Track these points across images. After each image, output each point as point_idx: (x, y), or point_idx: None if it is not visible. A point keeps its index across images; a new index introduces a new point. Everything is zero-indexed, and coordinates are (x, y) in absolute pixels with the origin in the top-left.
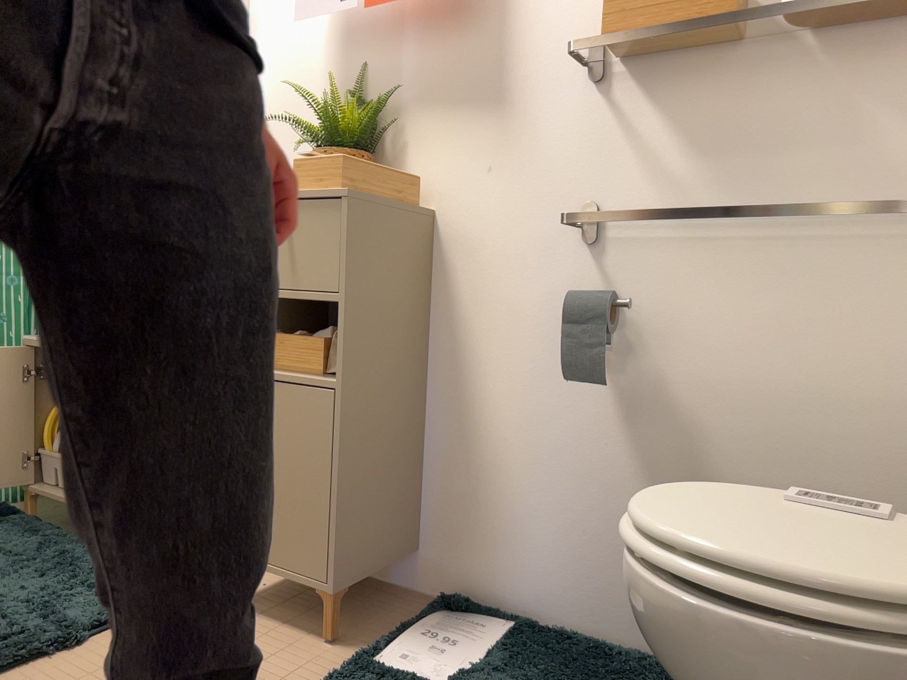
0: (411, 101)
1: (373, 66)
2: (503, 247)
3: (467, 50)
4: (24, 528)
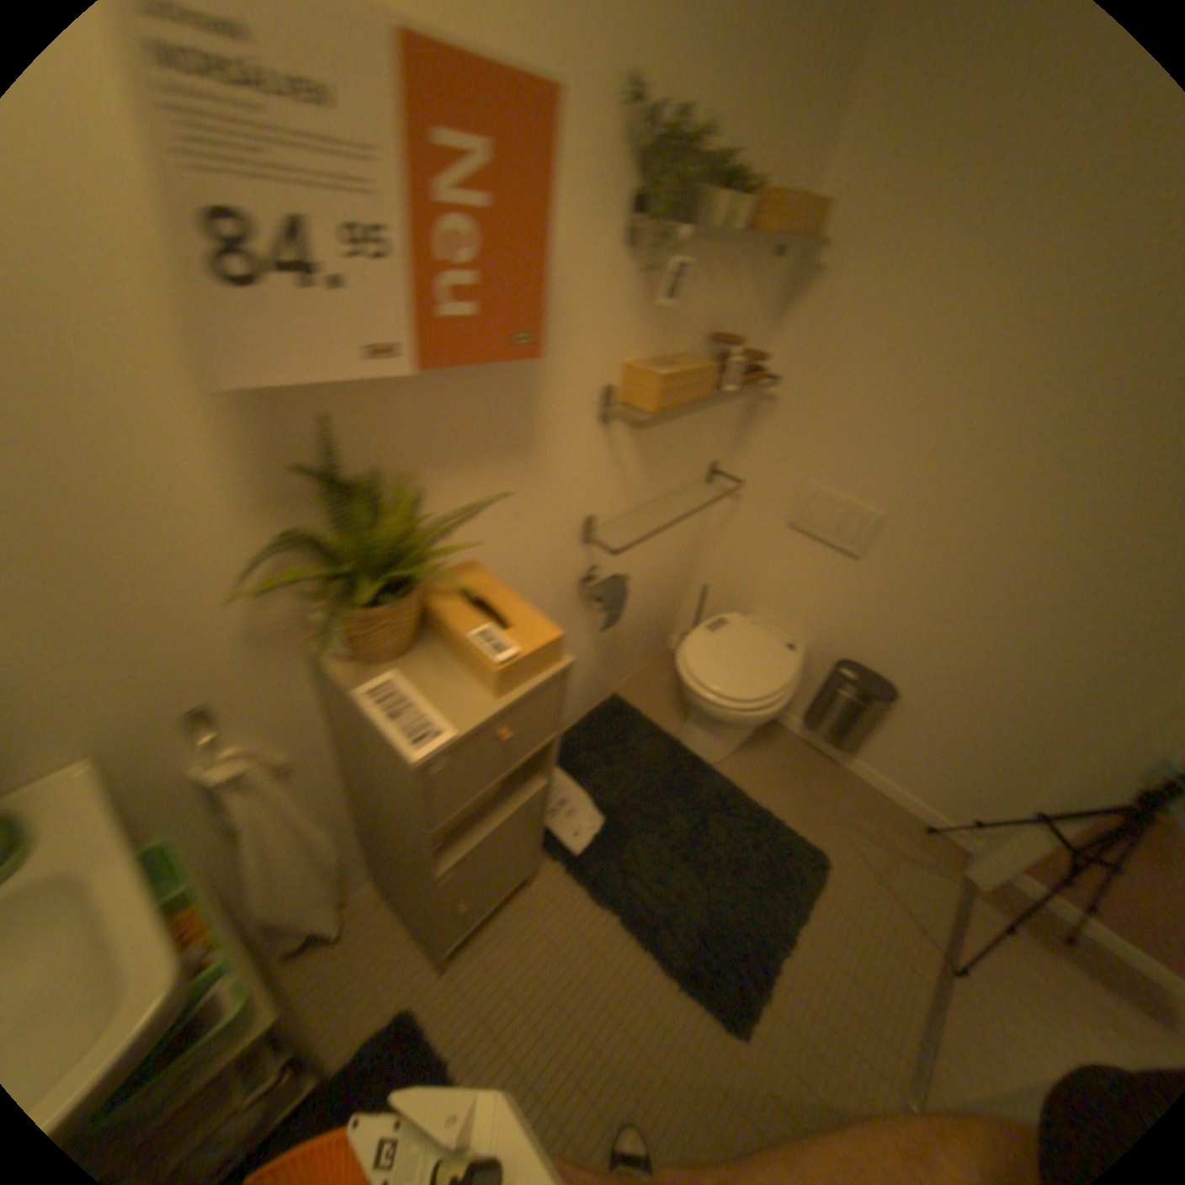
0: (426, 463)
1: (347, 415)
2: (530, 573)
3: (497, 390)
4: None
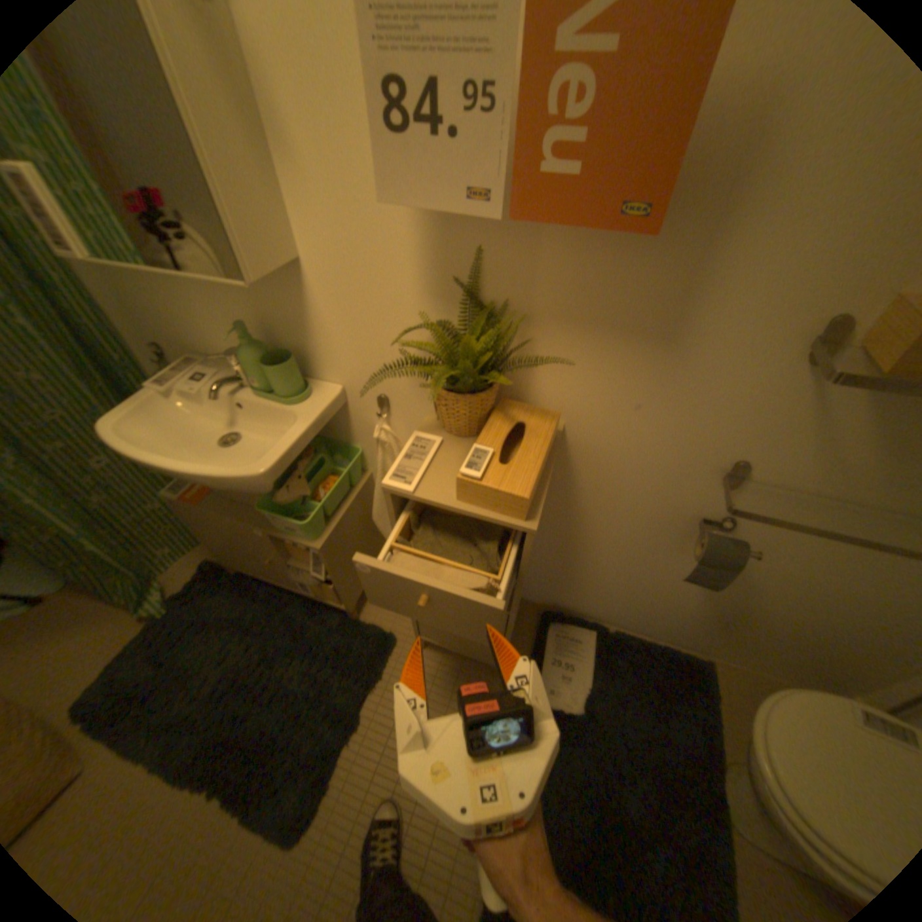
0: (549, 314)
1: (494, 253)
2: (636, 467)
3: (645, 270)
4: (242, 596)
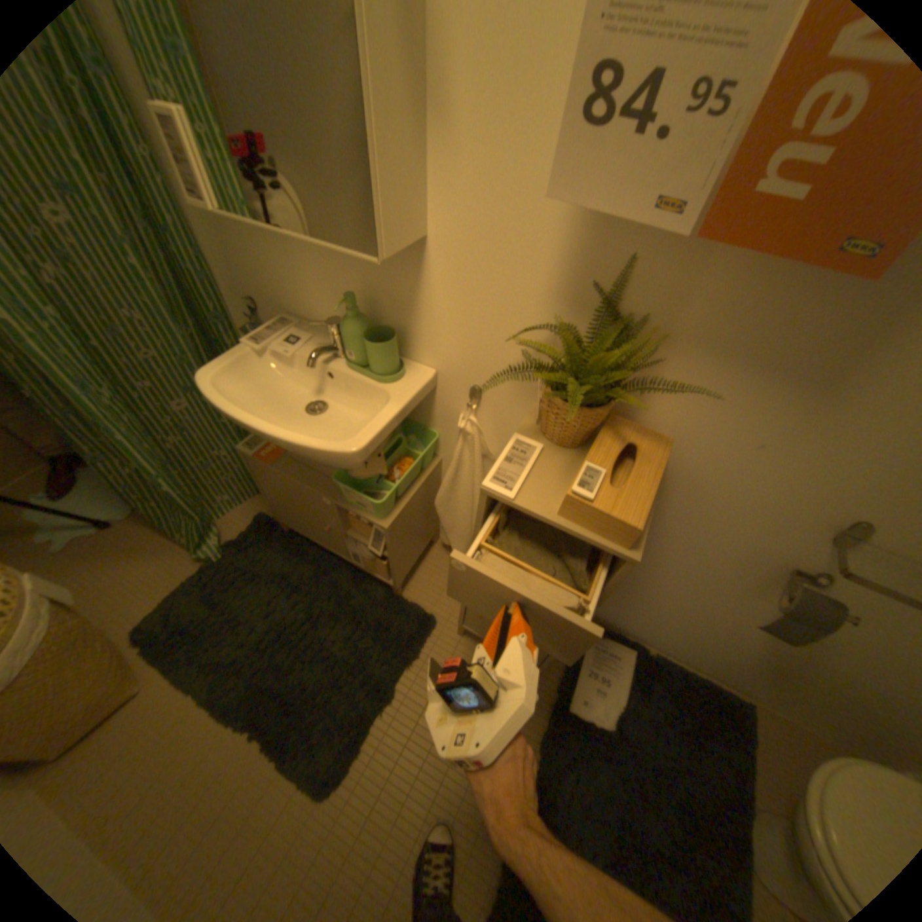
0: (692, 336)
1: (649, 262)
2: (737, 506)
3: (824, 306)
4: (295, 552)
